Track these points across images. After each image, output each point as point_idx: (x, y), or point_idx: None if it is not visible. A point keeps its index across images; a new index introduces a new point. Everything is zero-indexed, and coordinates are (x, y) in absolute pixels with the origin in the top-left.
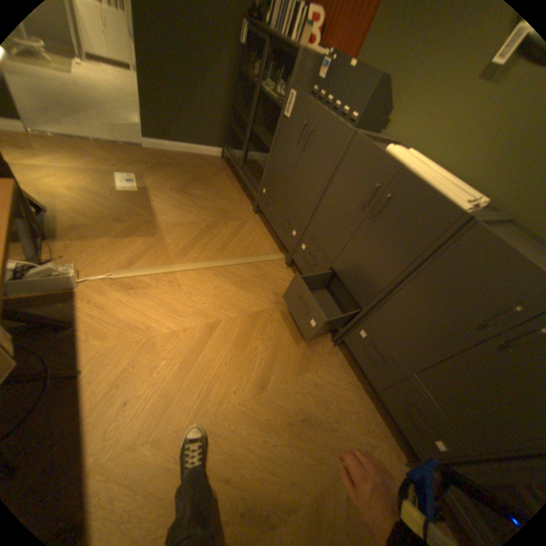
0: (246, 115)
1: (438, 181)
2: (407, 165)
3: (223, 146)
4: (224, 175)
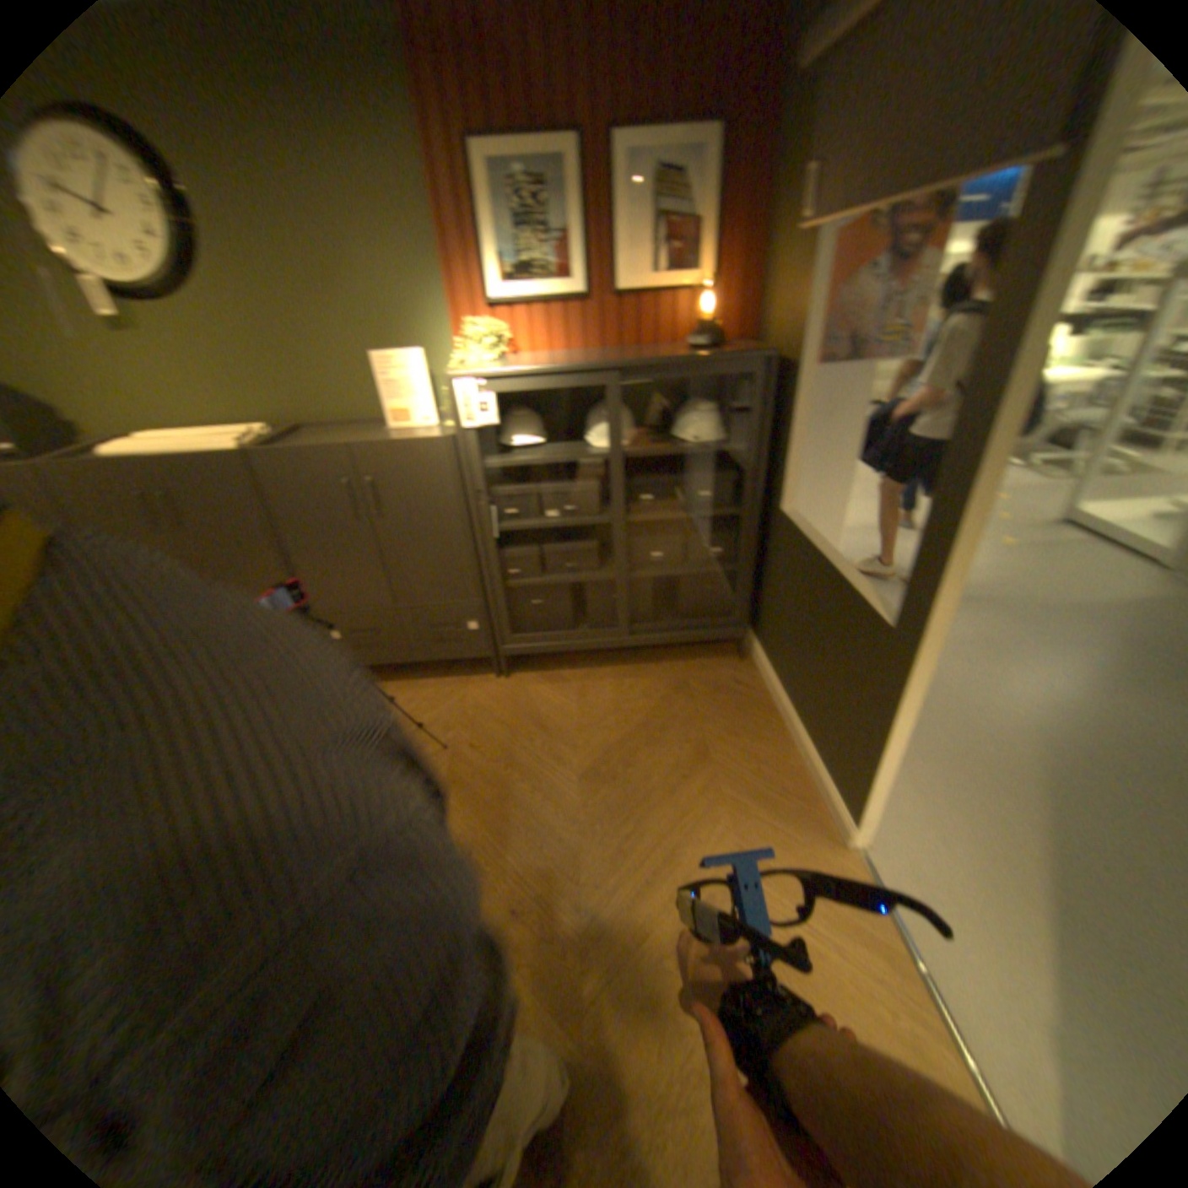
0: None
1: (186, 444)
2: (139, 453)
3: None
4: None
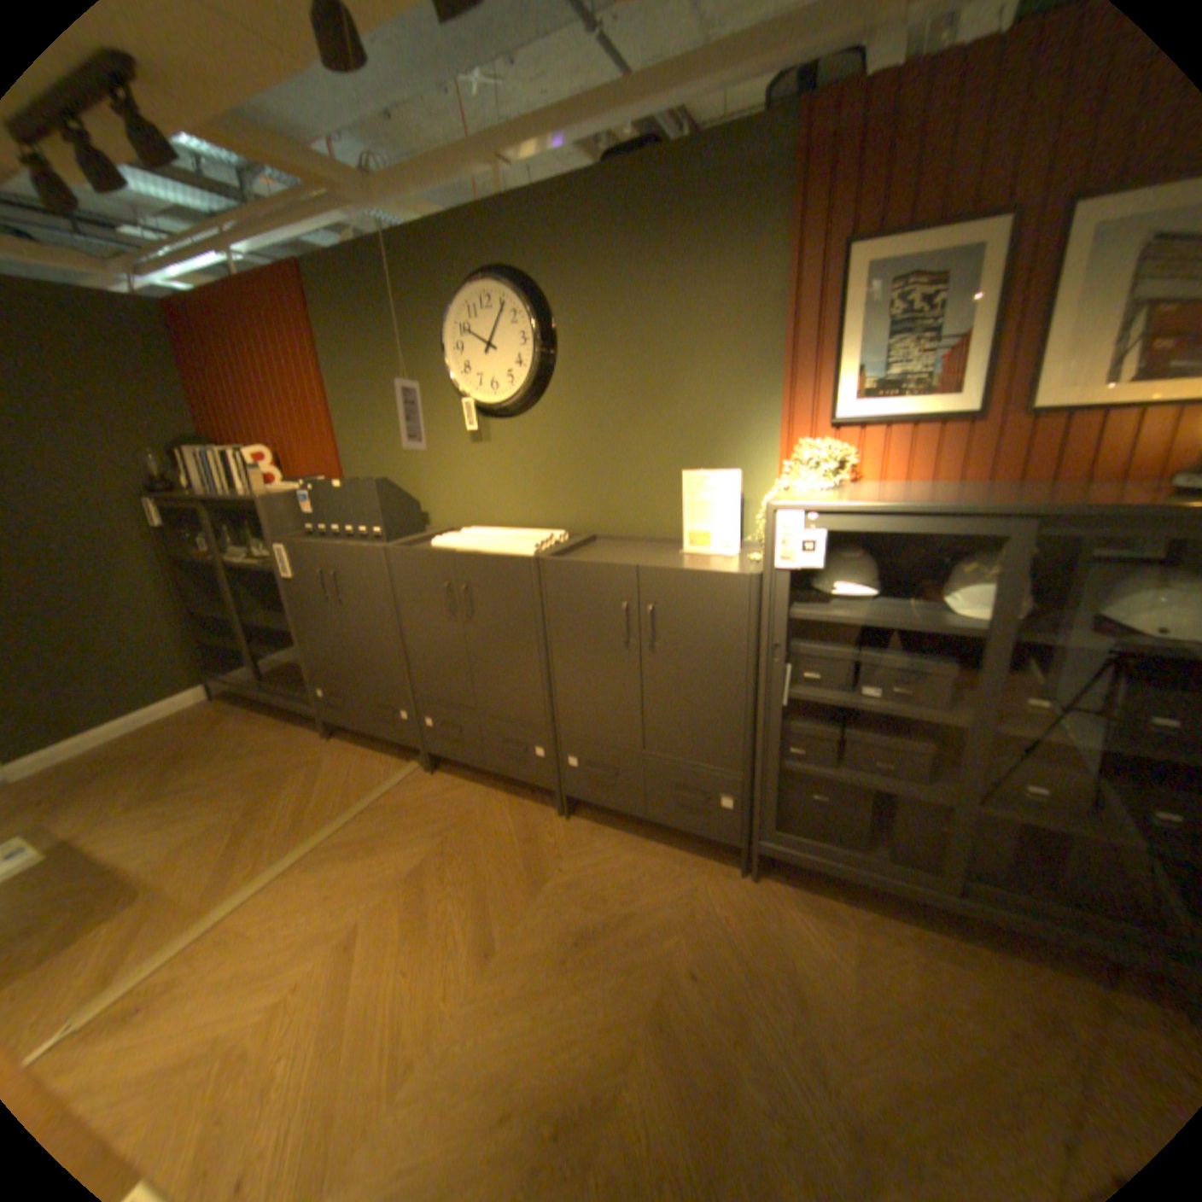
0: (221, 610)
1: (498, 545)
2: (461, 547)
3: (201, 679)
4: (231, 720)
